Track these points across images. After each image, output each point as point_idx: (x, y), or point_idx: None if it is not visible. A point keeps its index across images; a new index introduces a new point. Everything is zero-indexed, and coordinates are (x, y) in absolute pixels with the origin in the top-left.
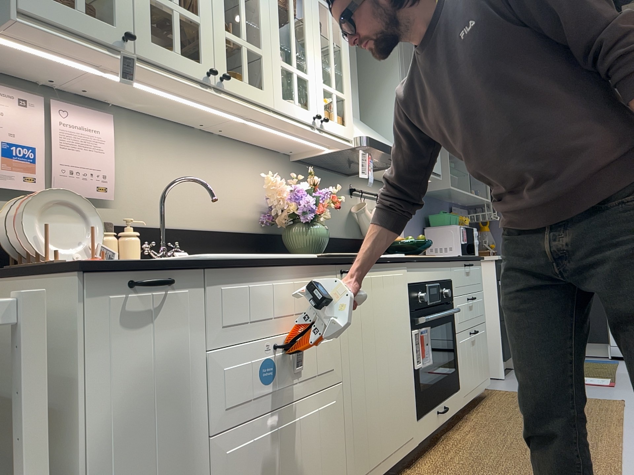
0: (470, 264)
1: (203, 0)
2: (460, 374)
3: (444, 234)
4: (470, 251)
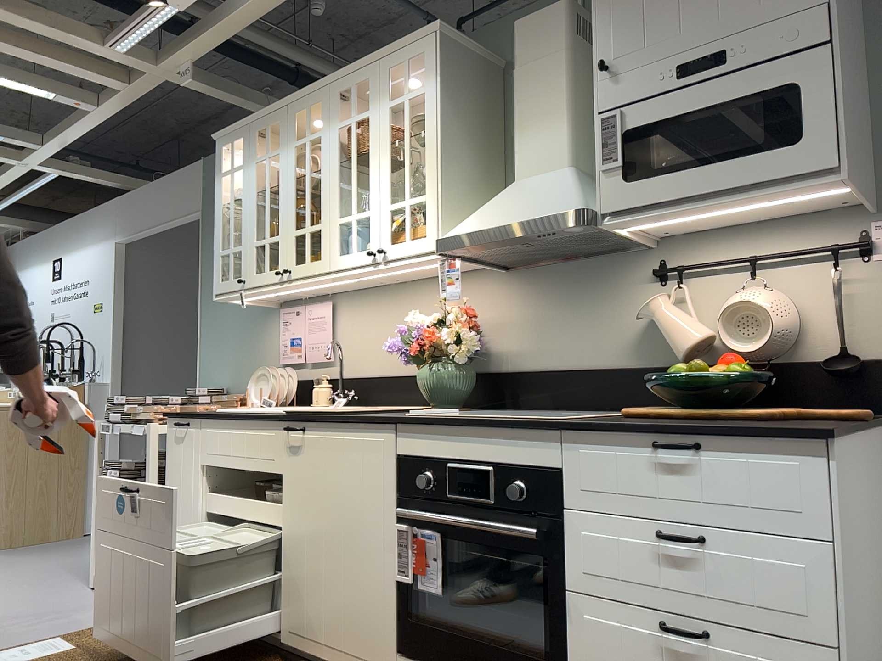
0: (655, 443)
1: (281, 220)
2: None
3: None
4: None
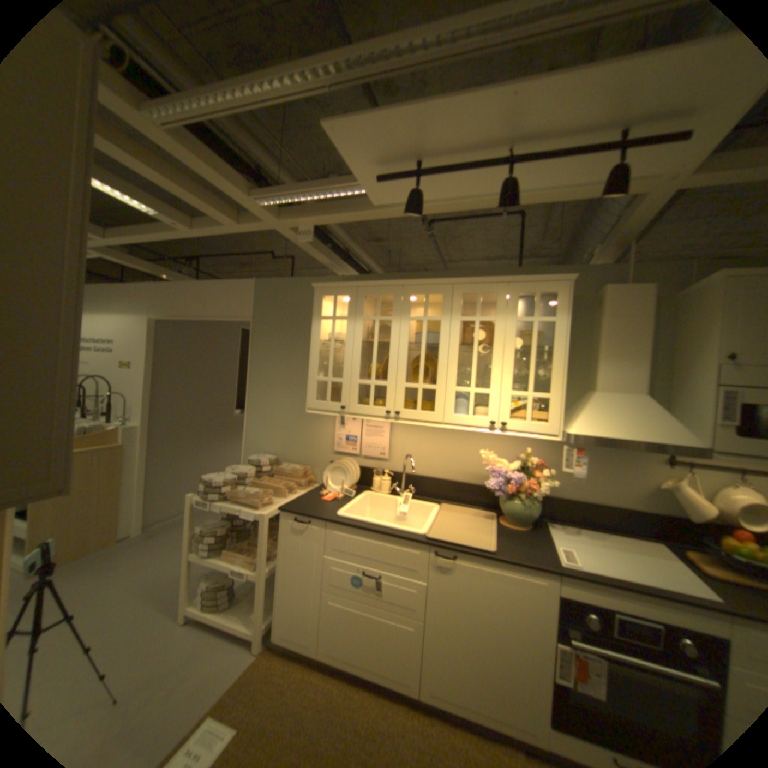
0: None
1: (390, 372)
2: None
3: None
4: None
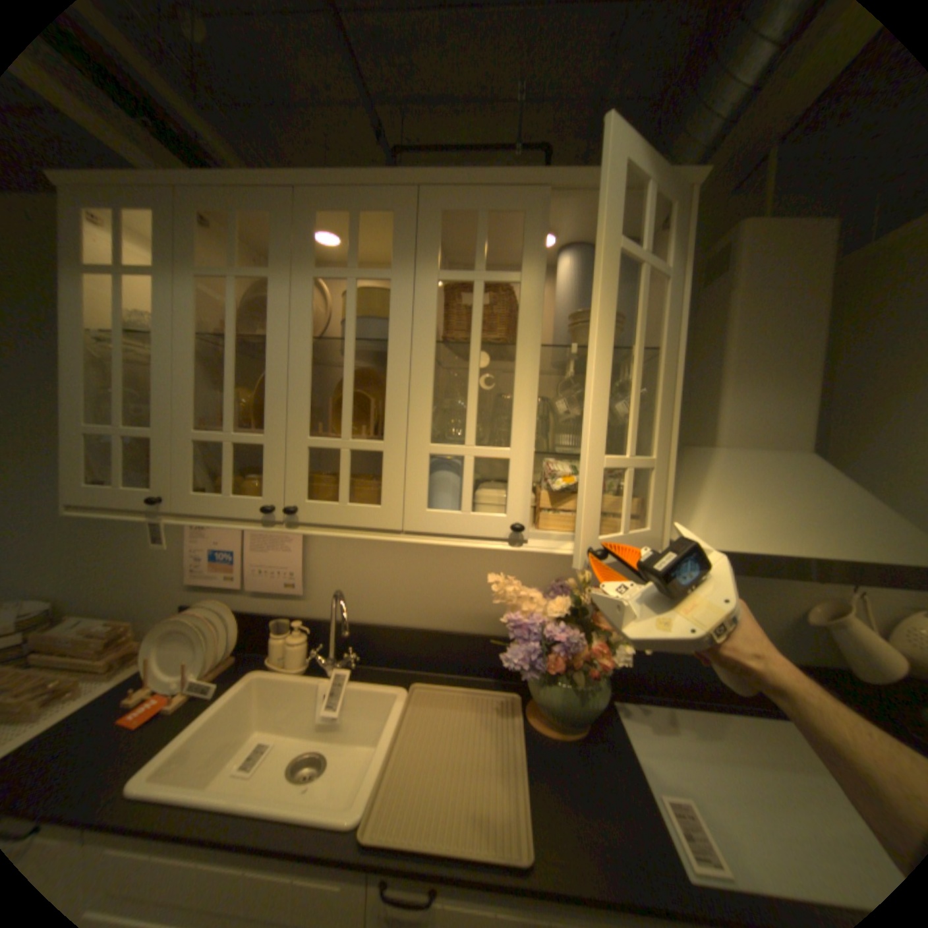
0: None
1: (272, 408)
2: None
3: None
4: None
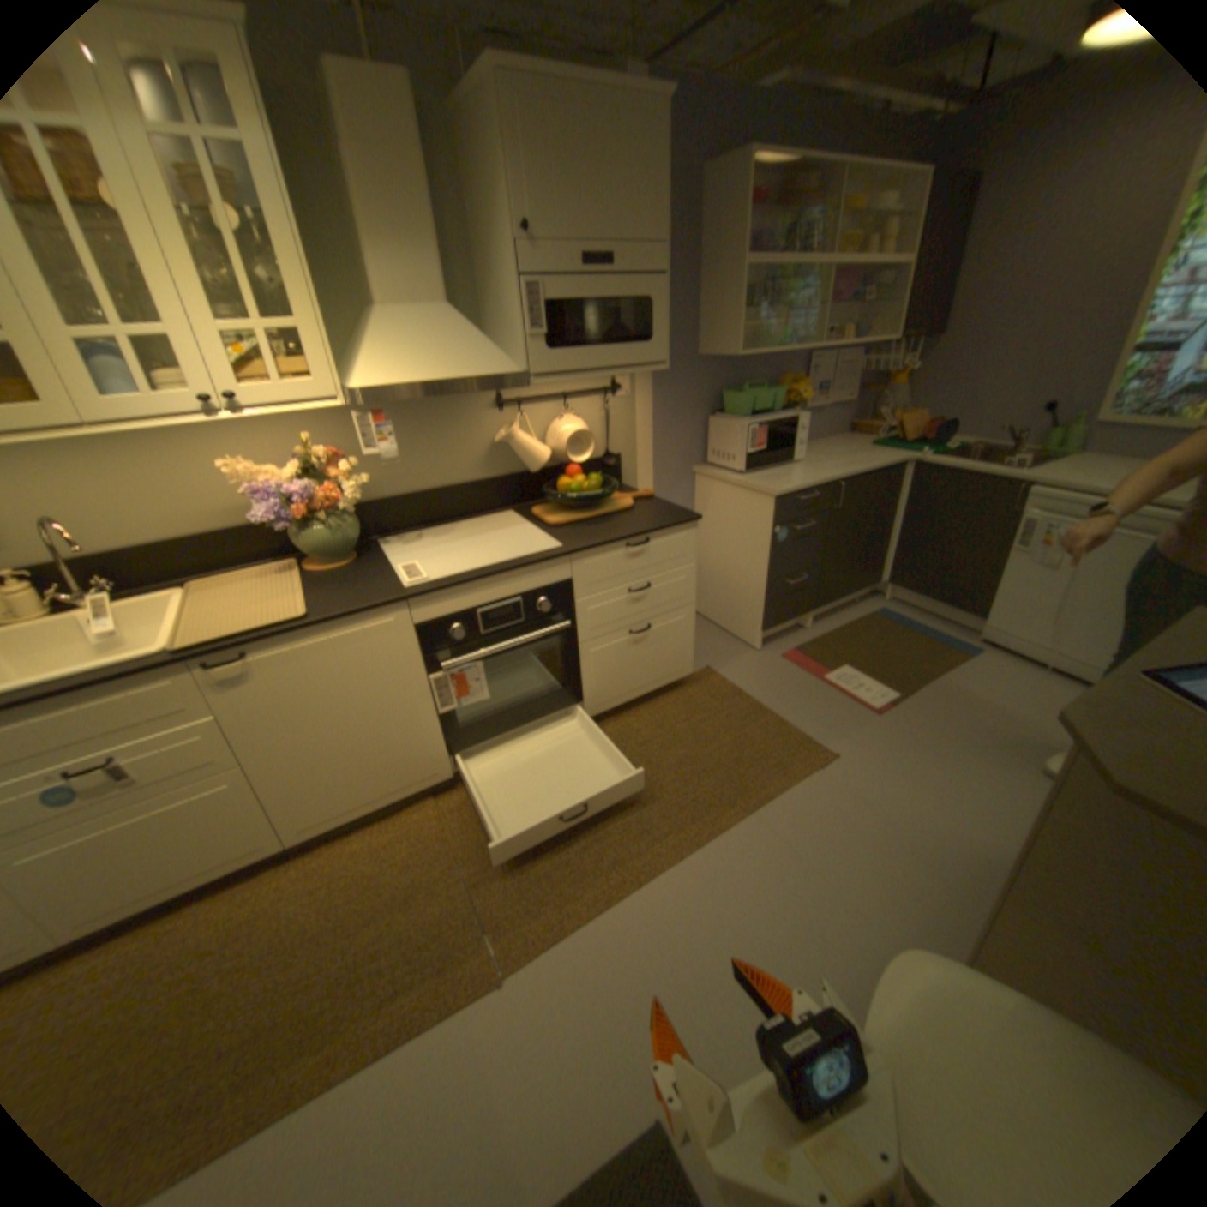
0: (631, 546)
1: None
2: (582, 688)
3: (729, 432)
4: (771, 460)
